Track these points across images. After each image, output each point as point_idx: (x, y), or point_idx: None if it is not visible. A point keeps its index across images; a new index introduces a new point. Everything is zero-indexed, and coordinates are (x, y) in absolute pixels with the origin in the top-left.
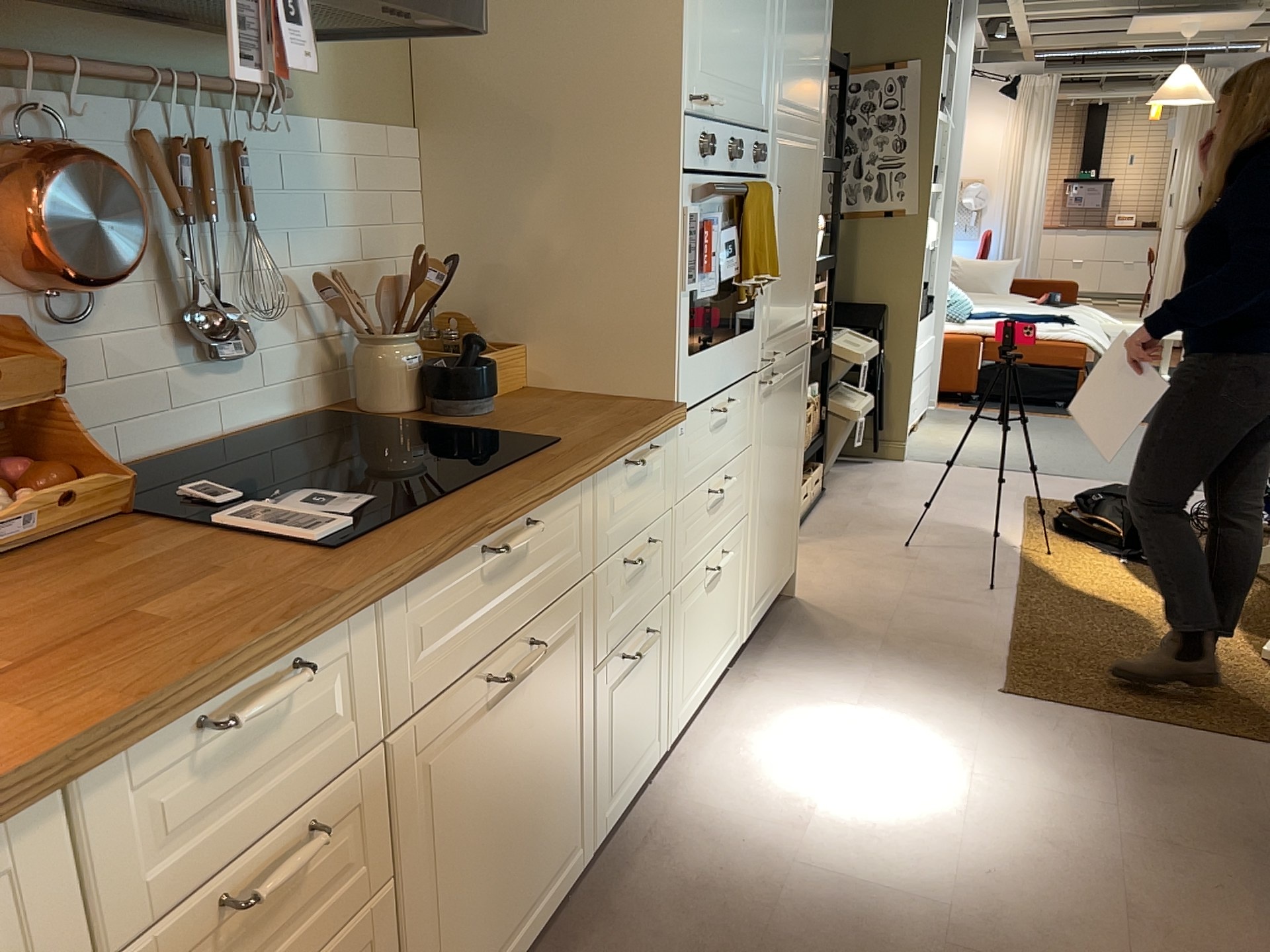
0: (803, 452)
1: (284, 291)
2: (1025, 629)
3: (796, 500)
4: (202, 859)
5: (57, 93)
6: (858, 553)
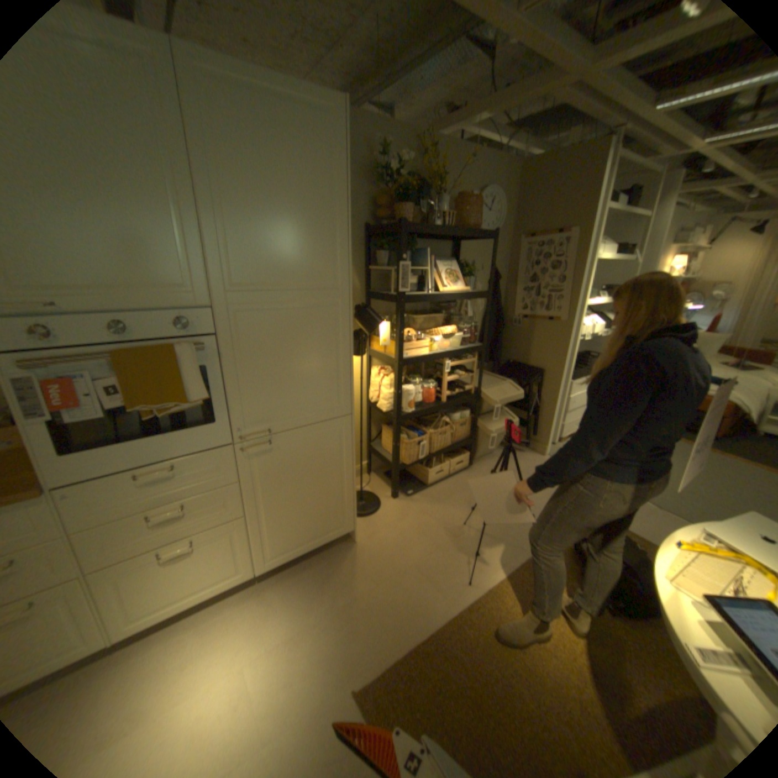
0: (351, 473)
1: None
2: (443, 638)
3: (343, 497)
4: None
5: None
6: (429, 521)
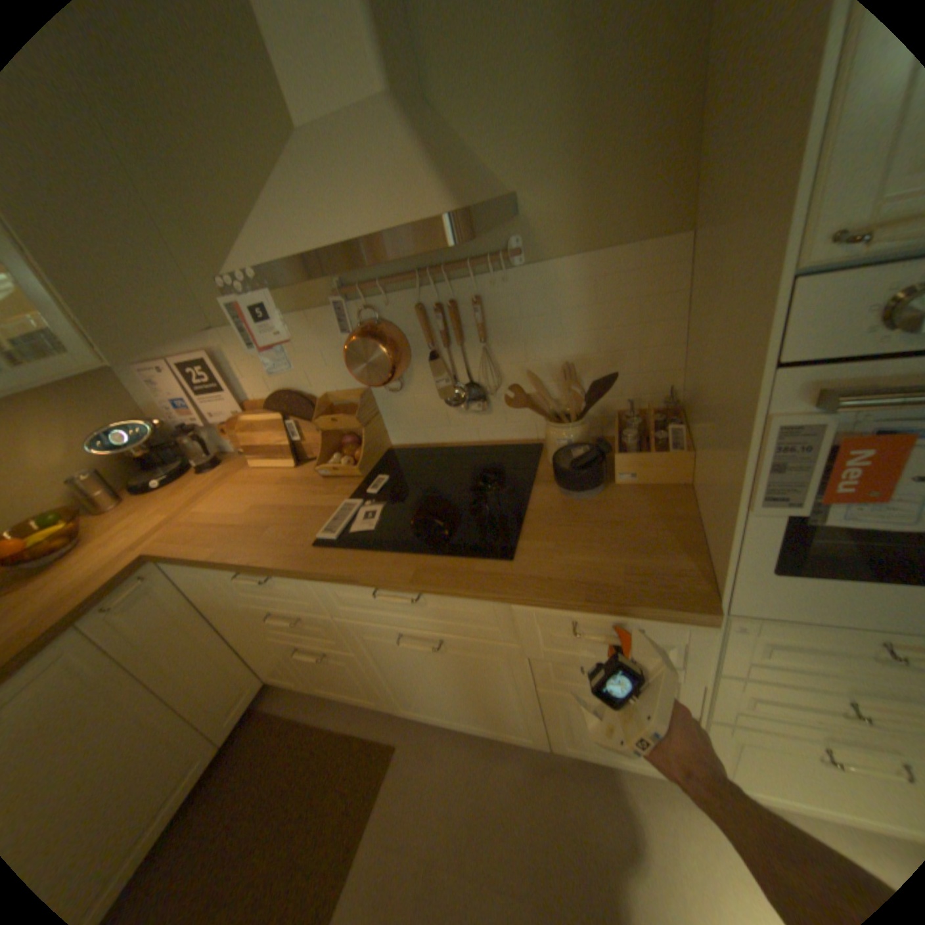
0: None
1: (520, 375)
2: None
3: None
4: (259, 602)
5: (379, 294)
6: None
